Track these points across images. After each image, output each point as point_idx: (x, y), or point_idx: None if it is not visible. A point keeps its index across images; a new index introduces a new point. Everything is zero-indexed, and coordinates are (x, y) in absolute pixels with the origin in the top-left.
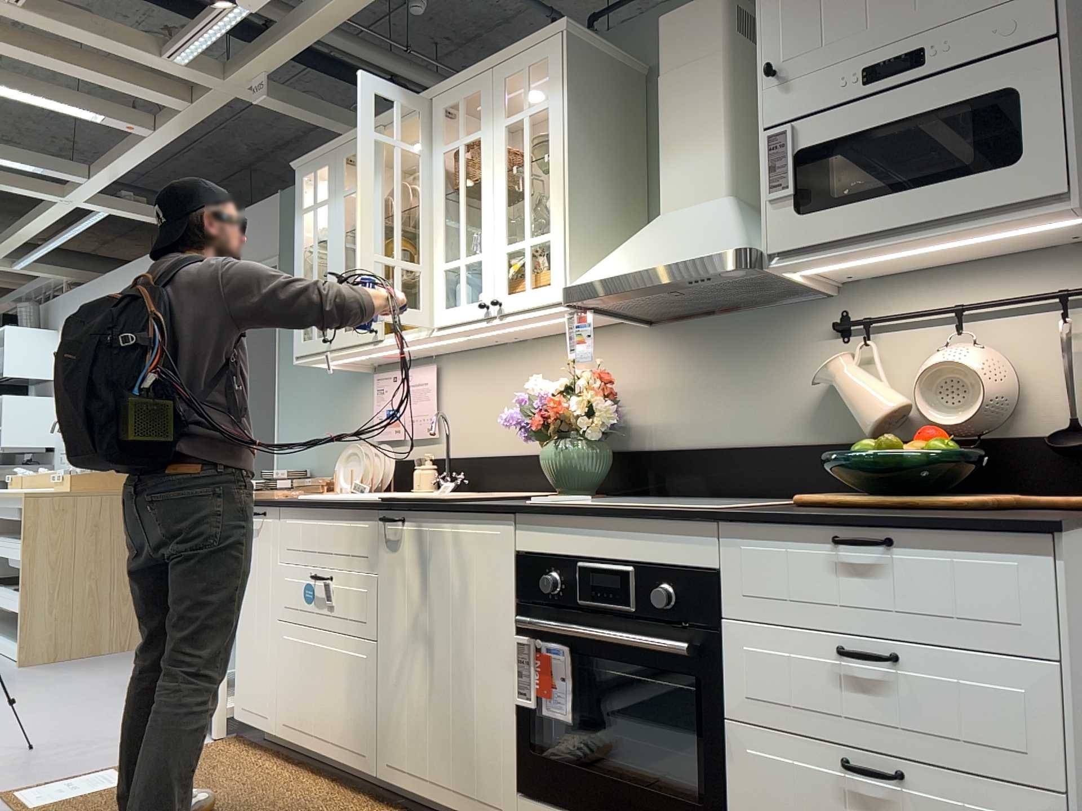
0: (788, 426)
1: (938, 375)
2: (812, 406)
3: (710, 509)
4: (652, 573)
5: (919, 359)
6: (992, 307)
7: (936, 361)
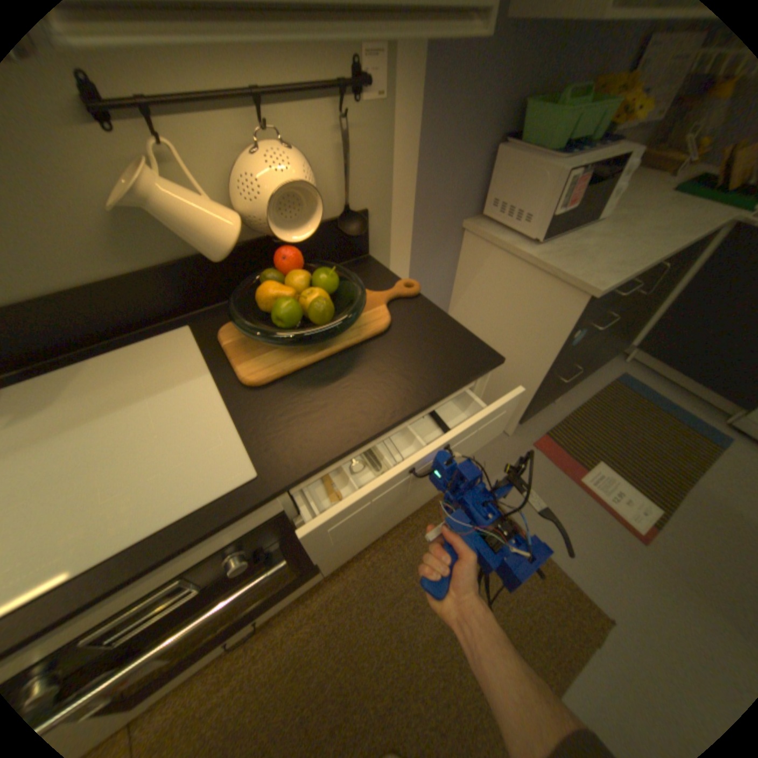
0: (80, 258)
1: (275, 189)
2: (102, 228)
3: (245, 483)
4: (200, 563)
5: (216, 153)
6: (283, 89)
7: (265, 172)
